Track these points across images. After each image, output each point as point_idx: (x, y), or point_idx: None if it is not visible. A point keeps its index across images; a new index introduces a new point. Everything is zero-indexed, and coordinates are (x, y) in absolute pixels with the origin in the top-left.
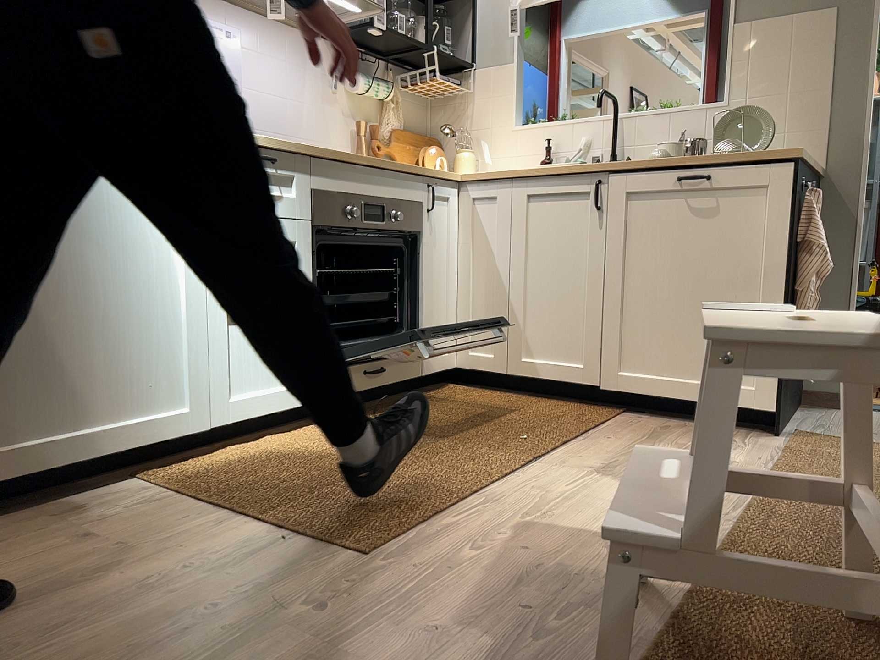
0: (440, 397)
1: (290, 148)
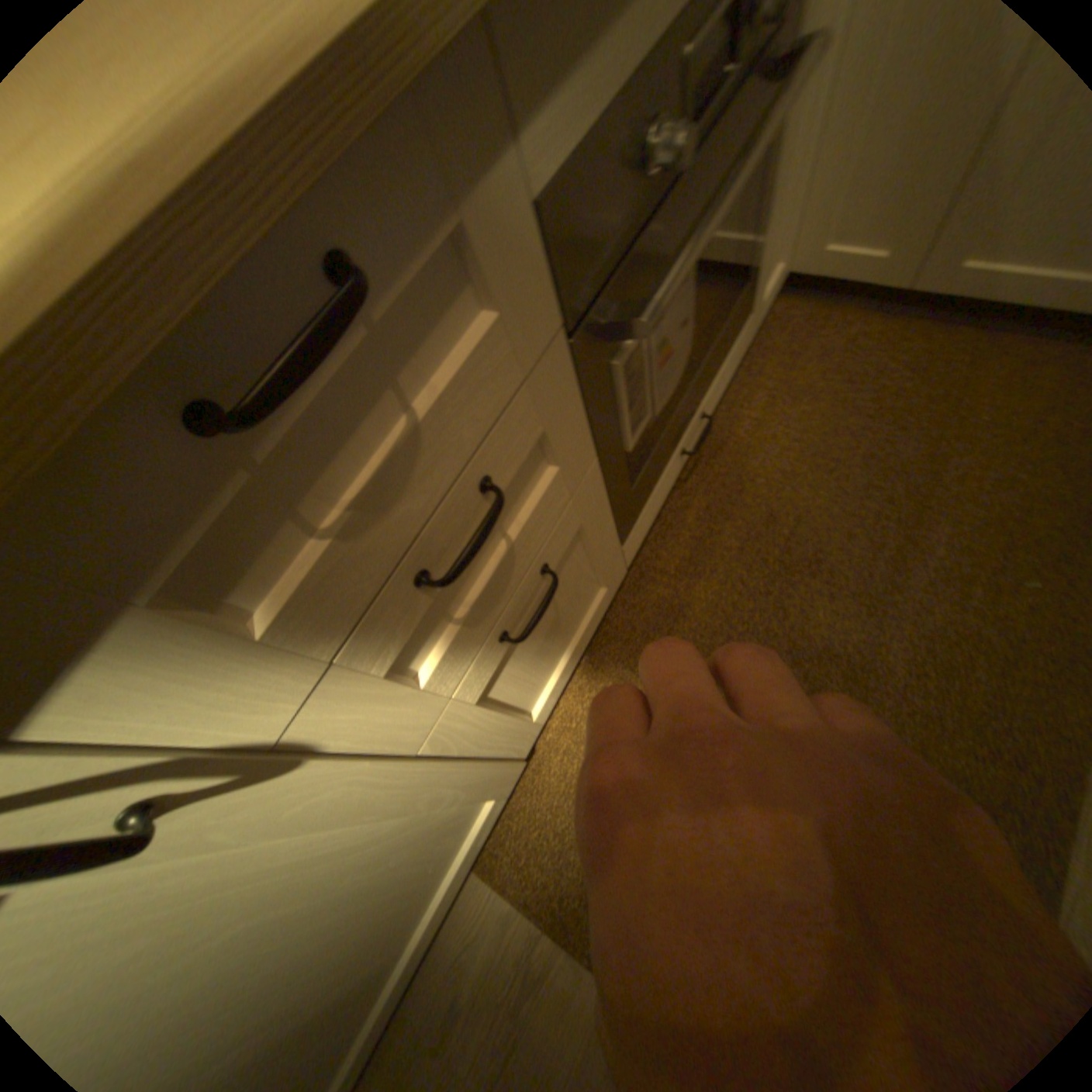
0: (772, 374)
1: (376, 114)
